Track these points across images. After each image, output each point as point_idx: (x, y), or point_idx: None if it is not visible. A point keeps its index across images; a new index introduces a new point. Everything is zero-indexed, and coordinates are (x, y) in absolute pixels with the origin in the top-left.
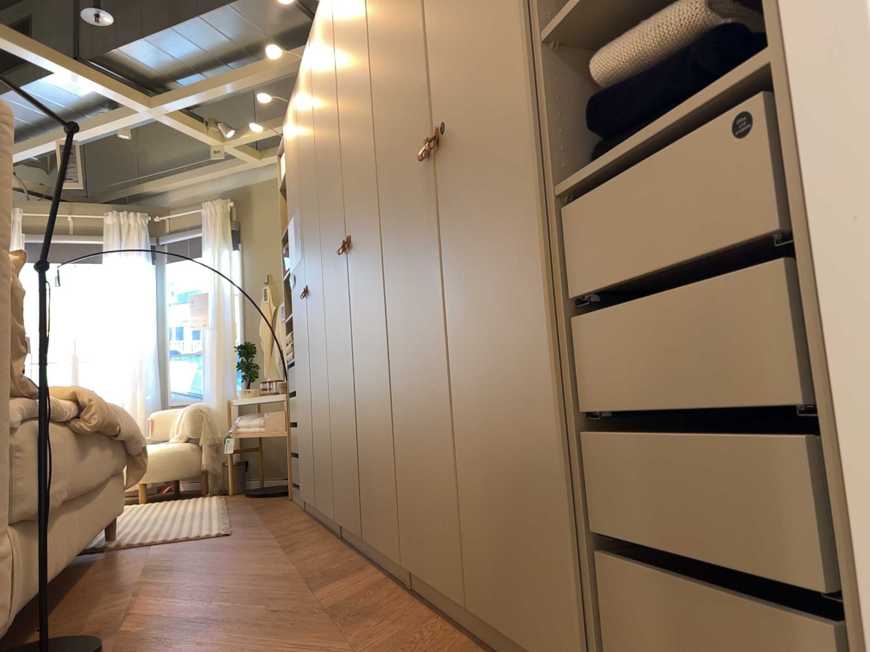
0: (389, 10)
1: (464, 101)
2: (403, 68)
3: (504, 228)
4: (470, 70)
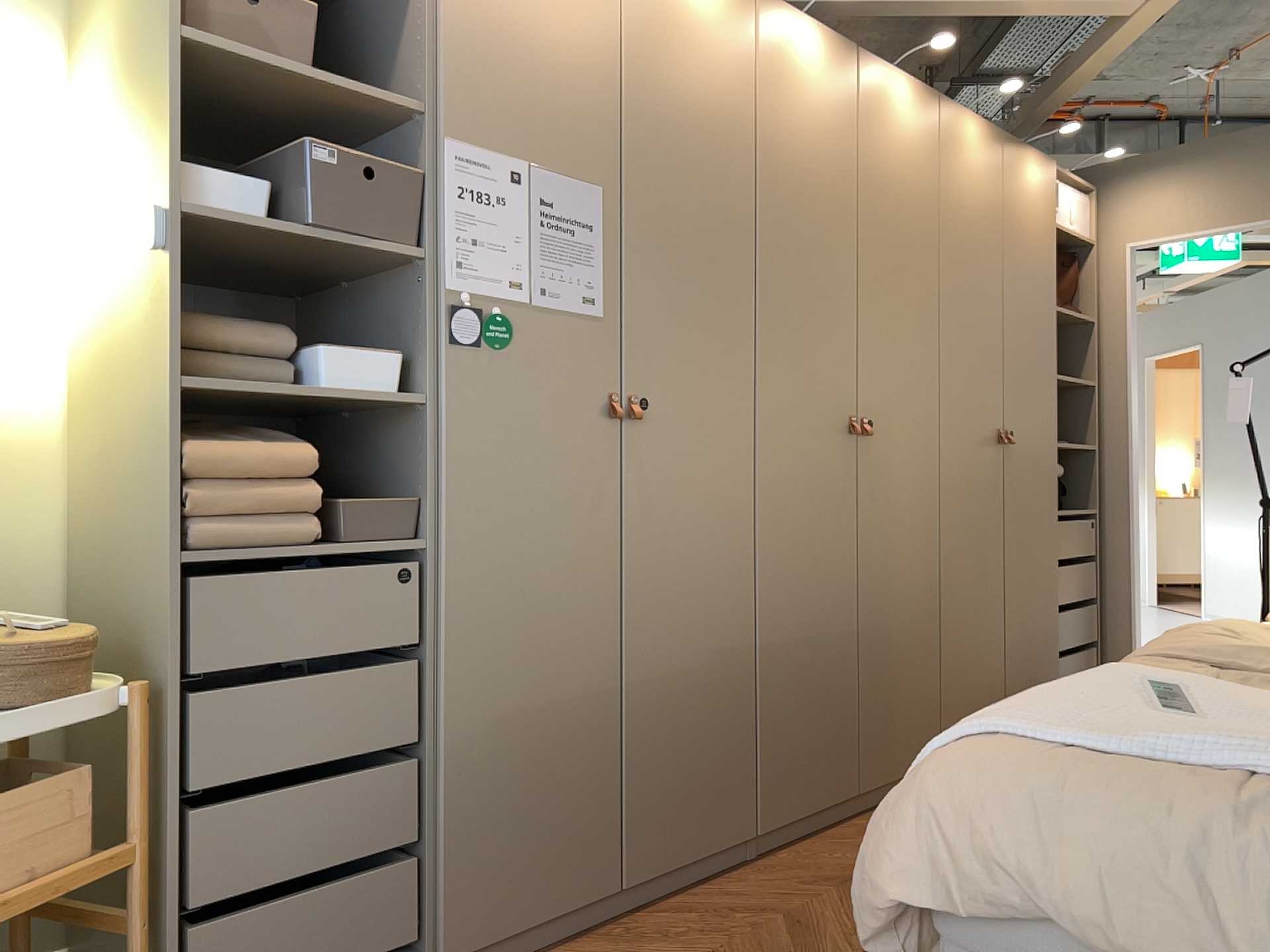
0: (969, 271)
1: (1029, 429)
2: (982, 343)
3: (1046, 516)
4: (1035, 417)
